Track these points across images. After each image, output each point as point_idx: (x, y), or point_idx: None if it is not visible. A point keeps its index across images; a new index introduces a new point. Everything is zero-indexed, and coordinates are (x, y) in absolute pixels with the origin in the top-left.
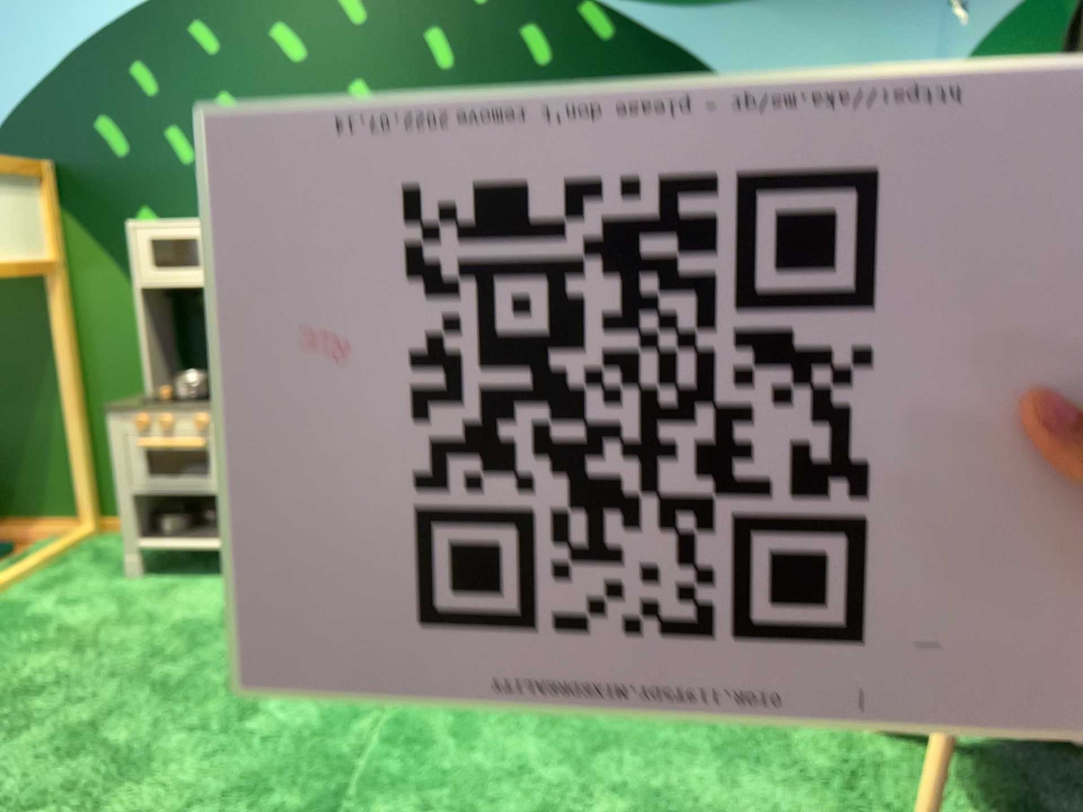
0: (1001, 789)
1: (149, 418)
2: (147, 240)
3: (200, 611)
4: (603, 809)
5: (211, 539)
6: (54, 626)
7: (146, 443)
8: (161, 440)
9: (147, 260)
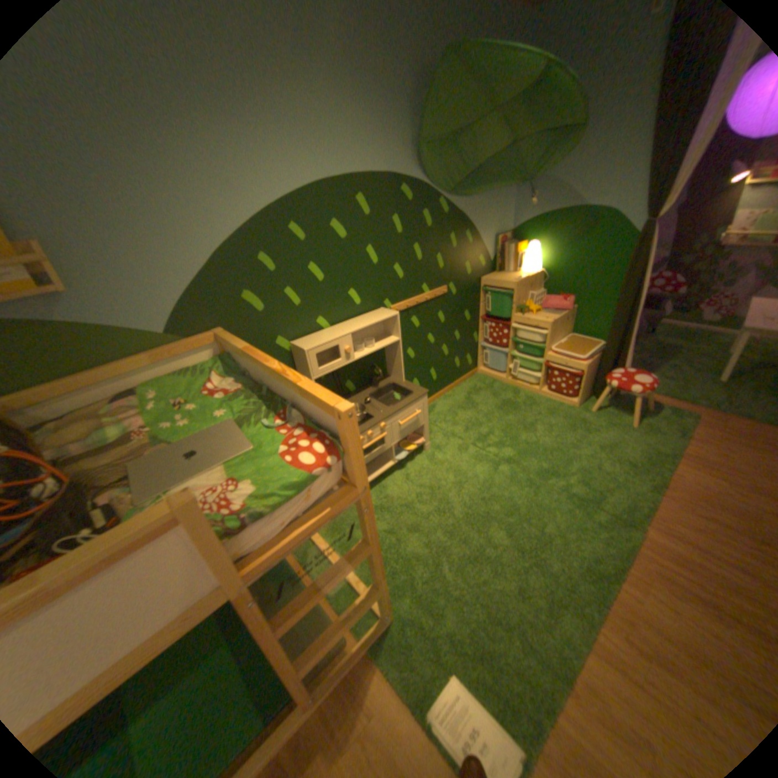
0: (621, 410)
1: (362, 435)
2: (315, 355)
3: (410, 491)
4: (597, 458)
5: (377, 467)
6: (381, 533)
7: (366, 446)
8: (369, 441)
9: (317, 366)
